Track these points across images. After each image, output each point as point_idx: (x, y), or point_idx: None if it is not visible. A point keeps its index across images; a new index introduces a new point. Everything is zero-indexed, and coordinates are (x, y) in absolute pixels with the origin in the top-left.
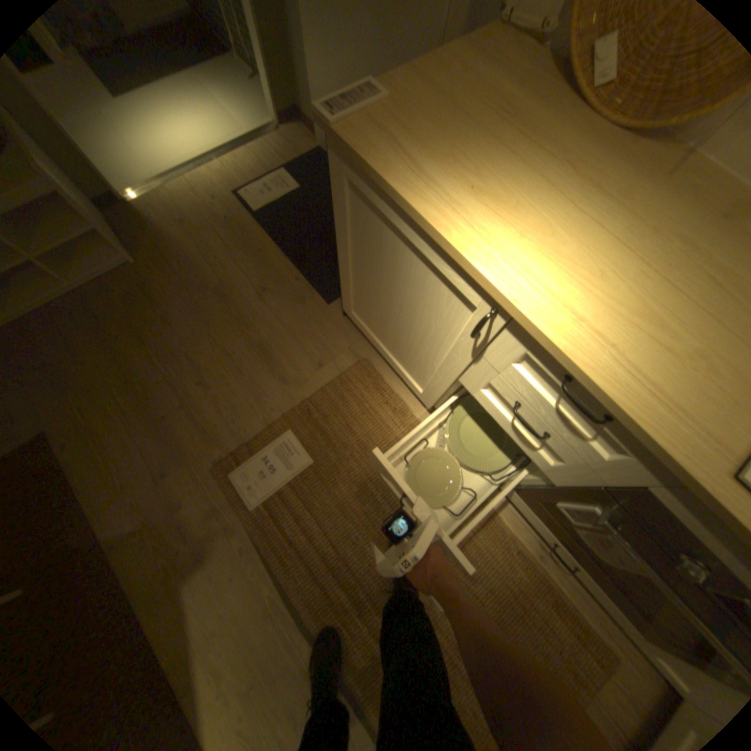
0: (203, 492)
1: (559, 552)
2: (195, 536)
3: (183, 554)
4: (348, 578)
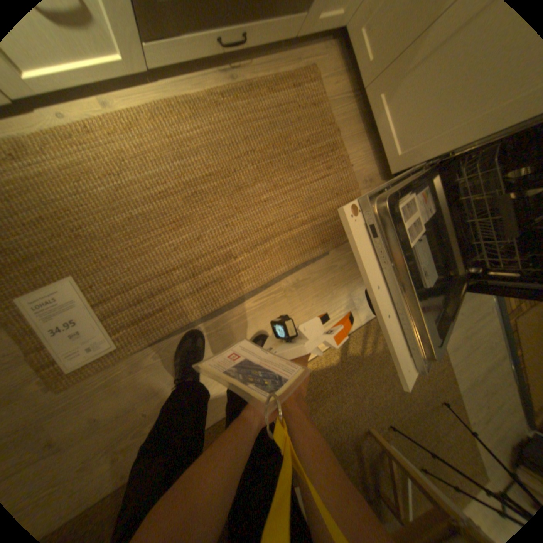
0: (79, 399)
1: (225, 44)
2: (128, 401)
3: (144, 410)
4: (203, 261)
